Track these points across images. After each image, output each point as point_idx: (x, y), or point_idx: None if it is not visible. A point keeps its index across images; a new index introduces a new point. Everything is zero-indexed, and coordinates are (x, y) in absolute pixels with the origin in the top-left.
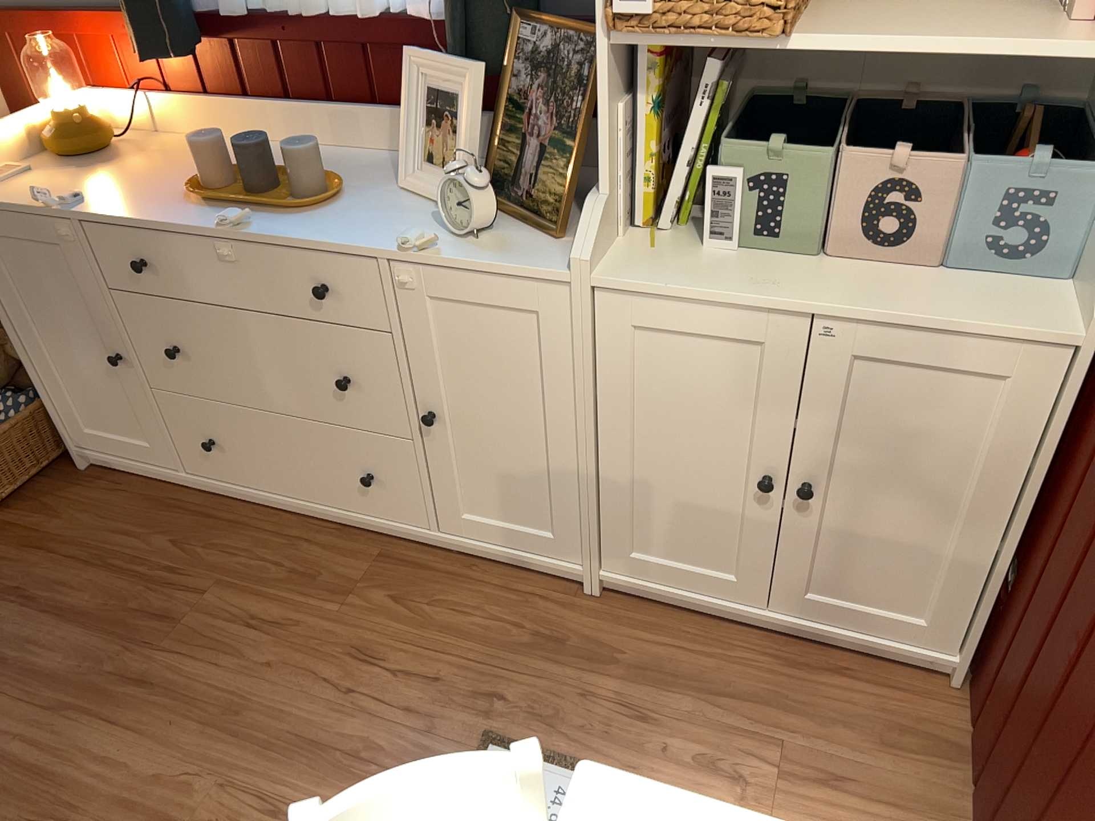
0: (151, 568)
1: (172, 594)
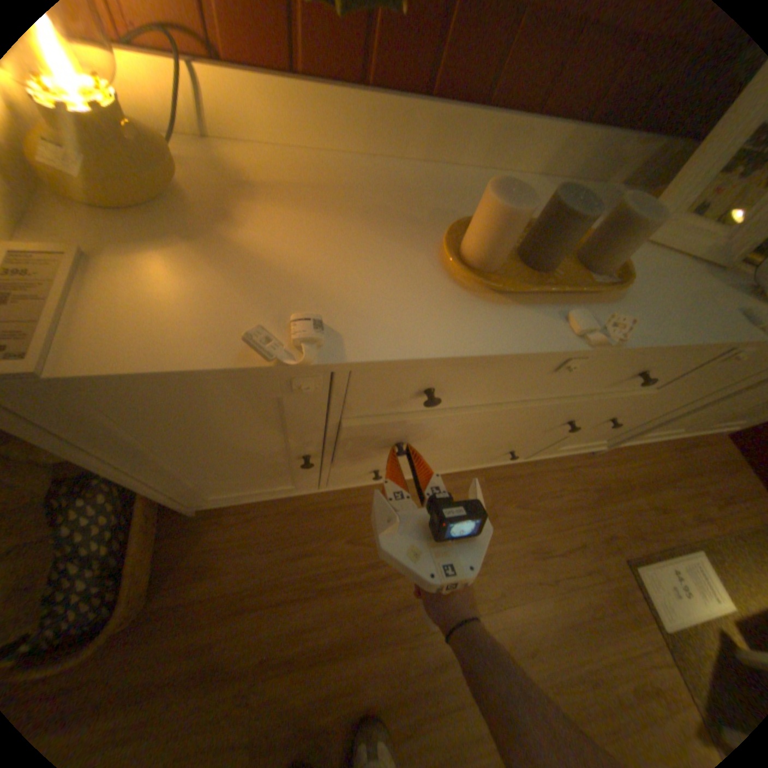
0: (354, 581)
1: (393, 592)
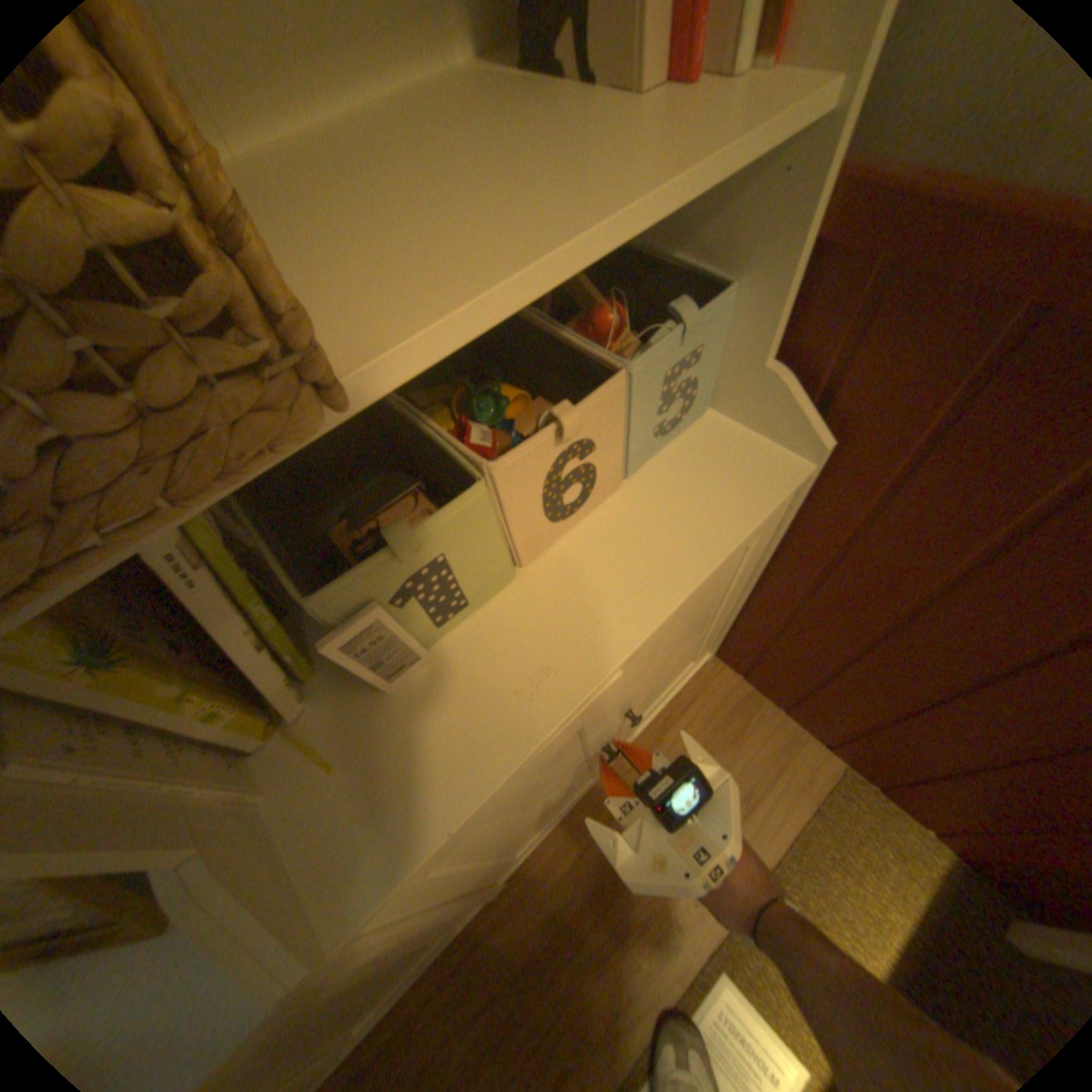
0: None
1: None
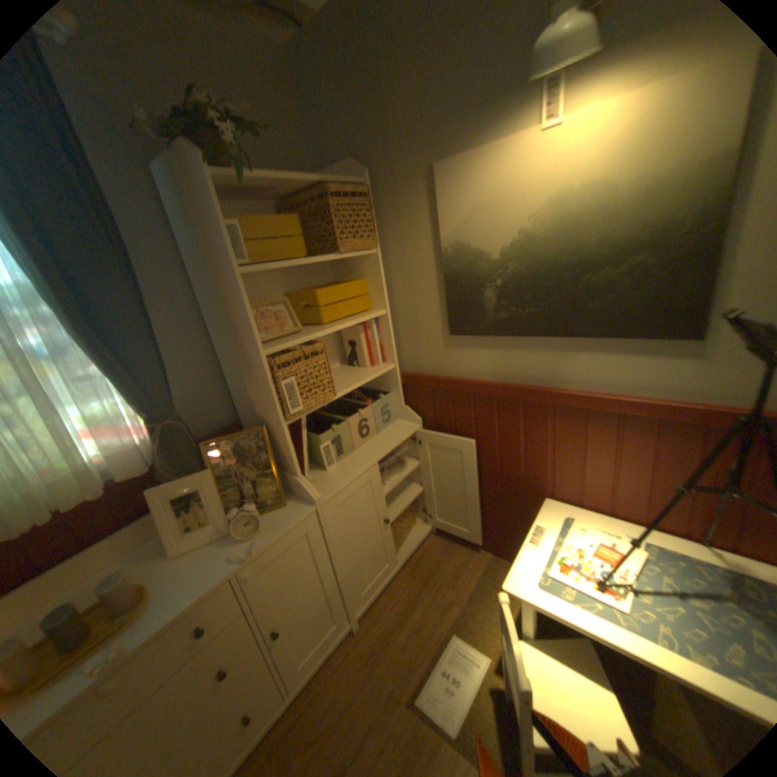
0: None
1: None
